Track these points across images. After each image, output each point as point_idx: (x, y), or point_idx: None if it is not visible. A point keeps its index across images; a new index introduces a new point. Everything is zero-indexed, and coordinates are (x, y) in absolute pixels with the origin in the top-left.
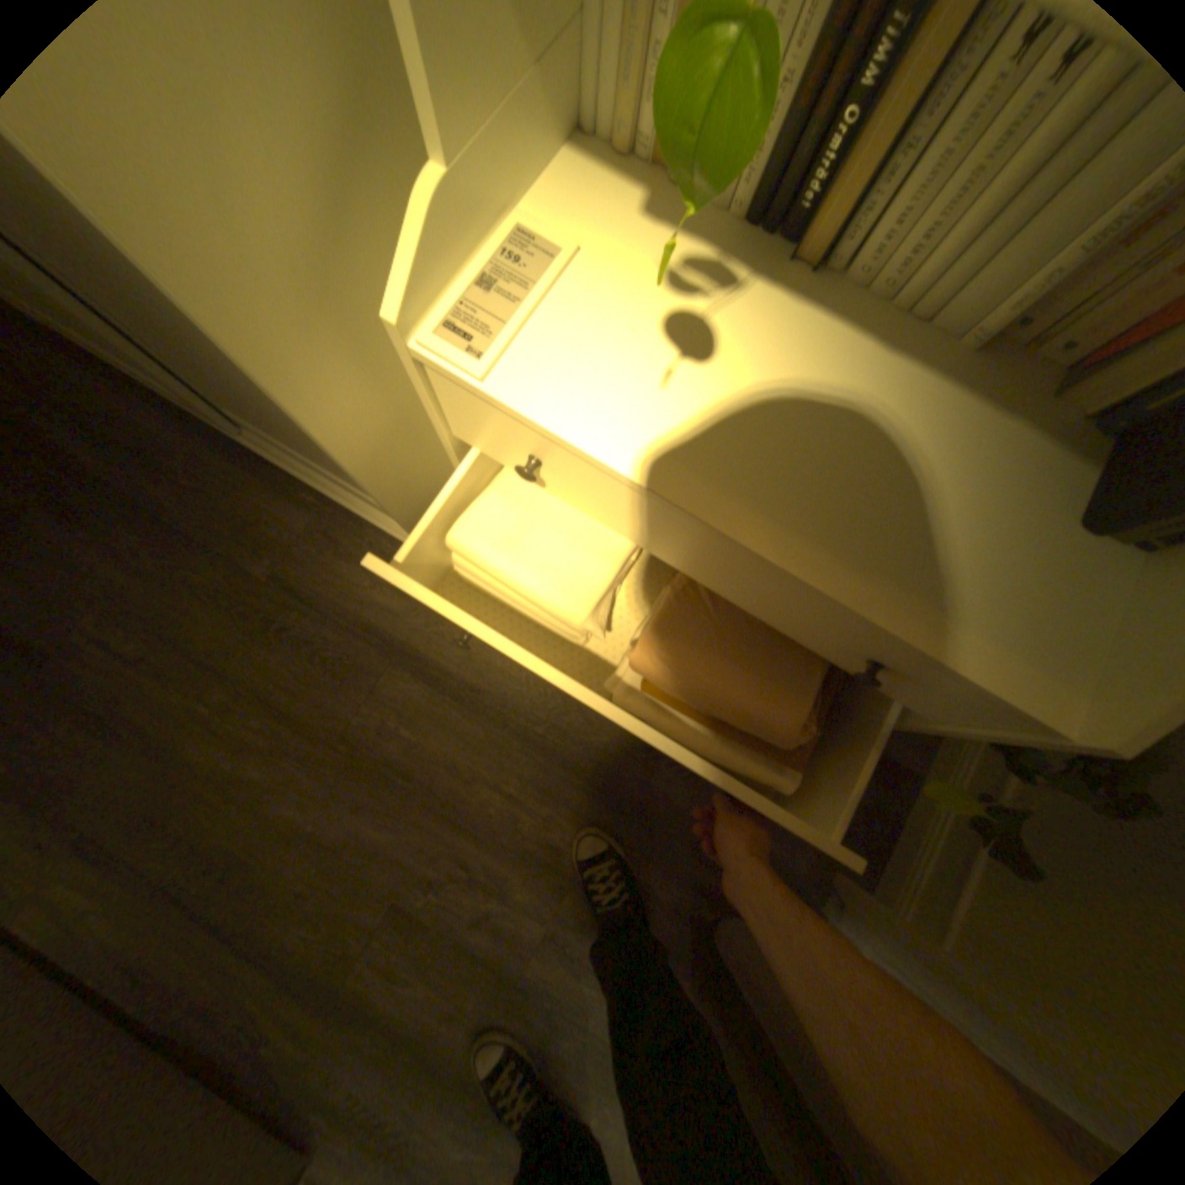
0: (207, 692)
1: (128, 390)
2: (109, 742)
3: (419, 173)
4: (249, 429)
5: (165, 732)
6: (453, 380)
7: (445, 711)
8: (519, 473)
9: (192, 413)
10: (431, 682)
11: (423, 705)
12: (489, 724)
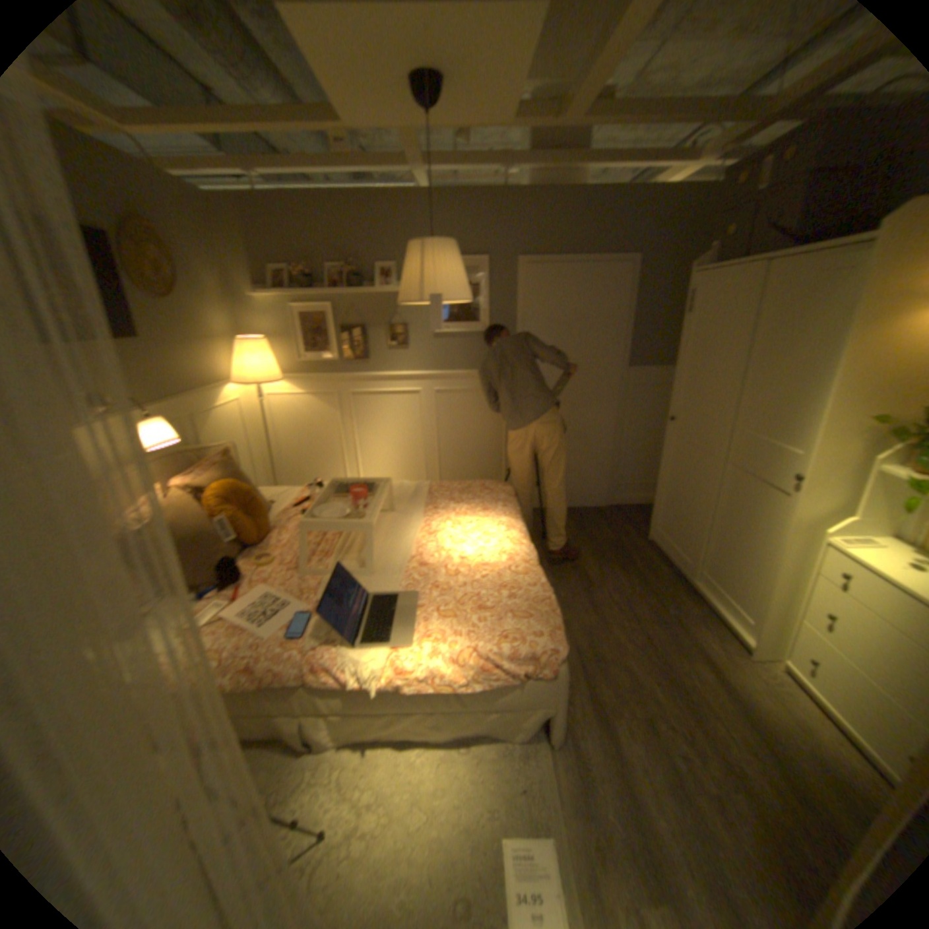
0: (631, 623)
1: (662, 561)
2: (593, 611)
3: (848, 524)
4: (706, 580)
5: (610, 621)
6: (837, 549)
7: (719, 692)
8: (844, 575)
9: (683, 572)
10: (719, 680)
11: (710, 683)
12: (739, 711)
